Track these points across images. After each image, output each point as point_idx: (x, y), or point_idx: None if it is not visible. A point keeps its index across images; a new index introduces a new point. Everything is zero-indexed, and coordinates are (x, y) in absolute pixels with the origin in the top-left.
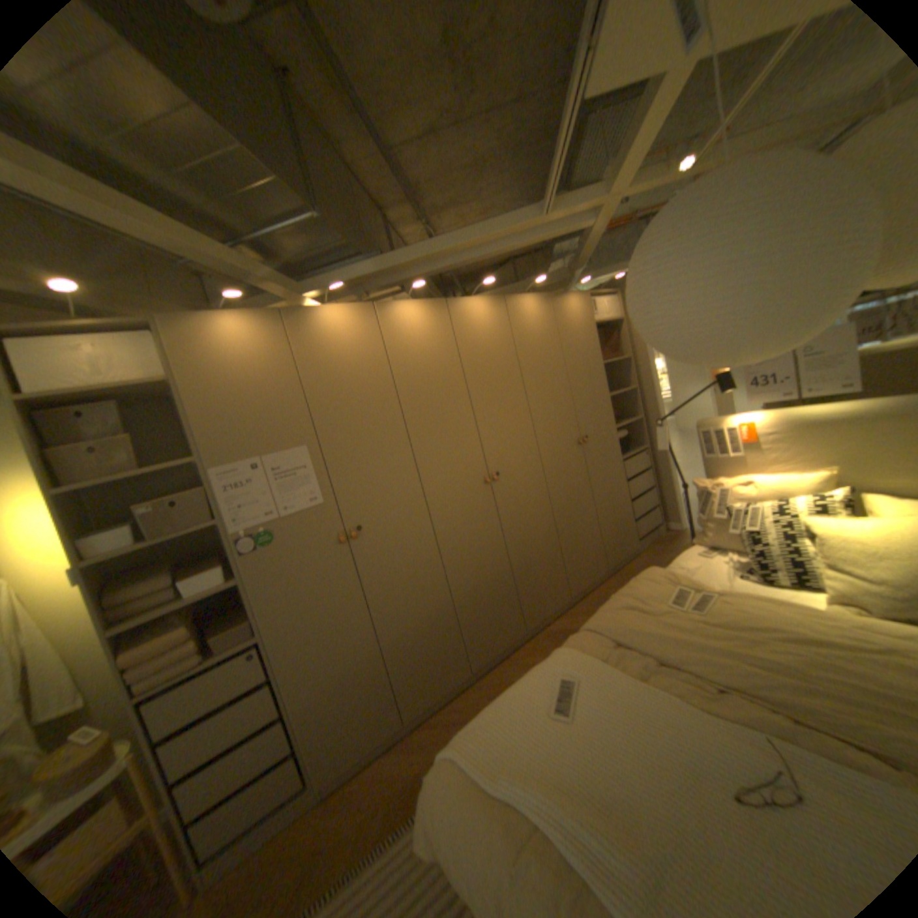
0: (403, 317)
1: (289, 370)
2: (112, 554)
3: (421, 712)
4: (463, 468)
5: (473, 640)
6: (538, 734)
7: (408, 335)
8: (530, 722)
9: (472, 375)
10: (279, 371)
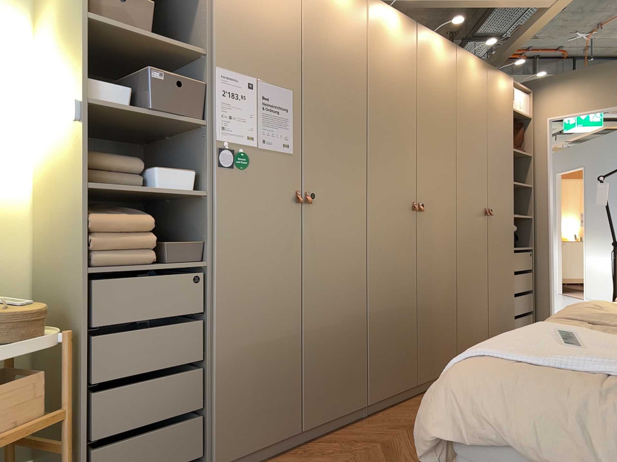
0: (386, 19)
1: (297, 13)
2: (113, 105)
3: (319, 422)
4: (401, 183)
5: (376, 365)
6: (560, 350)
7: (386, 36)
8: (545, 346)
9: (423, 101)
10: (289, 10)
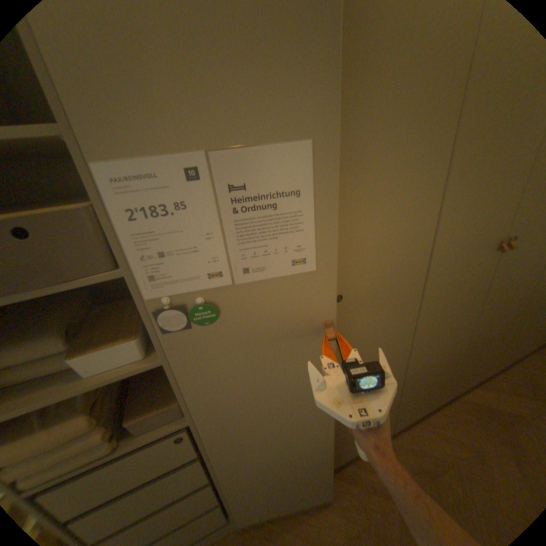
0: None
1: None
2: None
3: (342, 463)
4: (489, 224)
5: (407, 408)
6: None
7: None
8: None
9: None
10: None
